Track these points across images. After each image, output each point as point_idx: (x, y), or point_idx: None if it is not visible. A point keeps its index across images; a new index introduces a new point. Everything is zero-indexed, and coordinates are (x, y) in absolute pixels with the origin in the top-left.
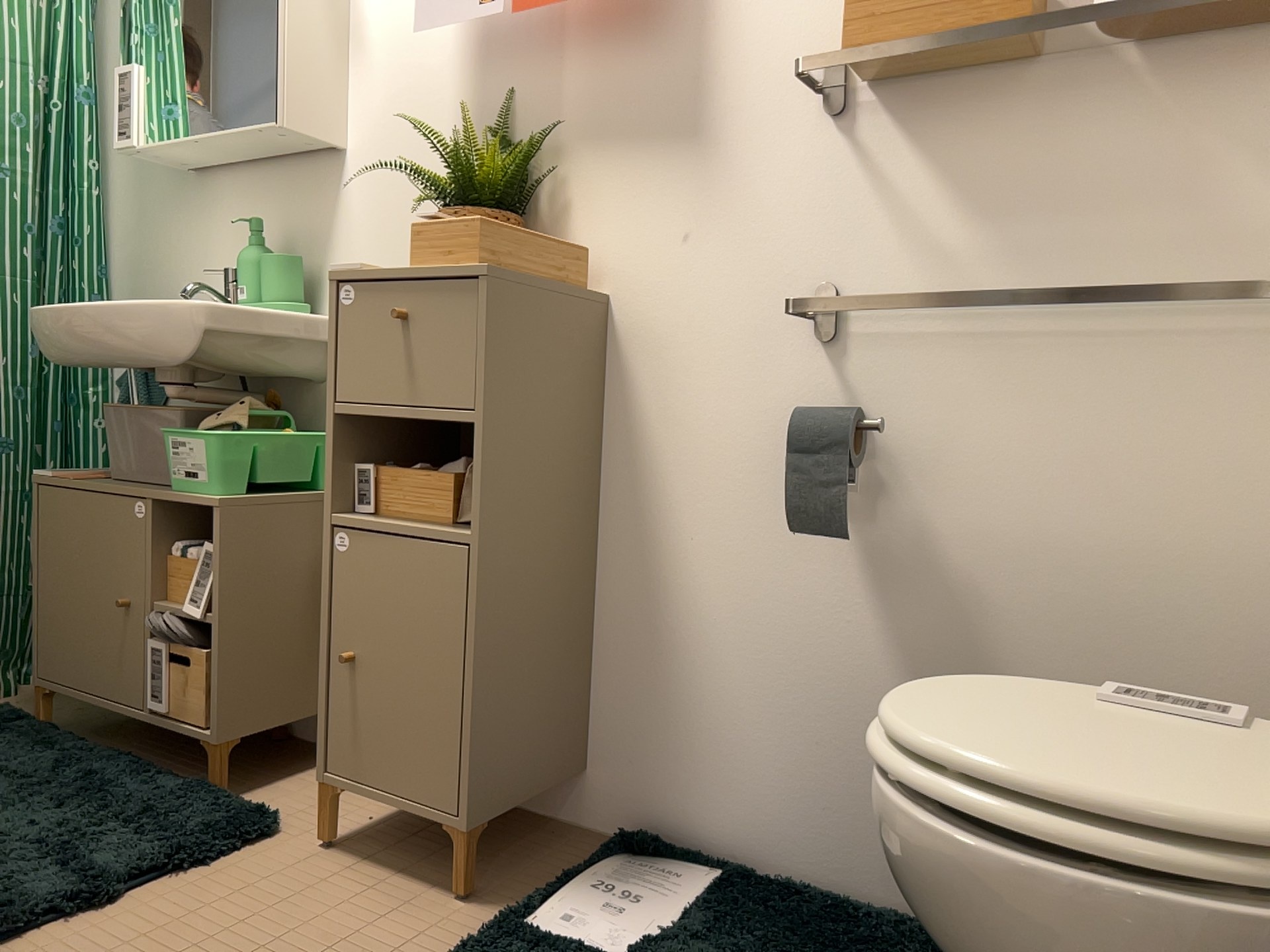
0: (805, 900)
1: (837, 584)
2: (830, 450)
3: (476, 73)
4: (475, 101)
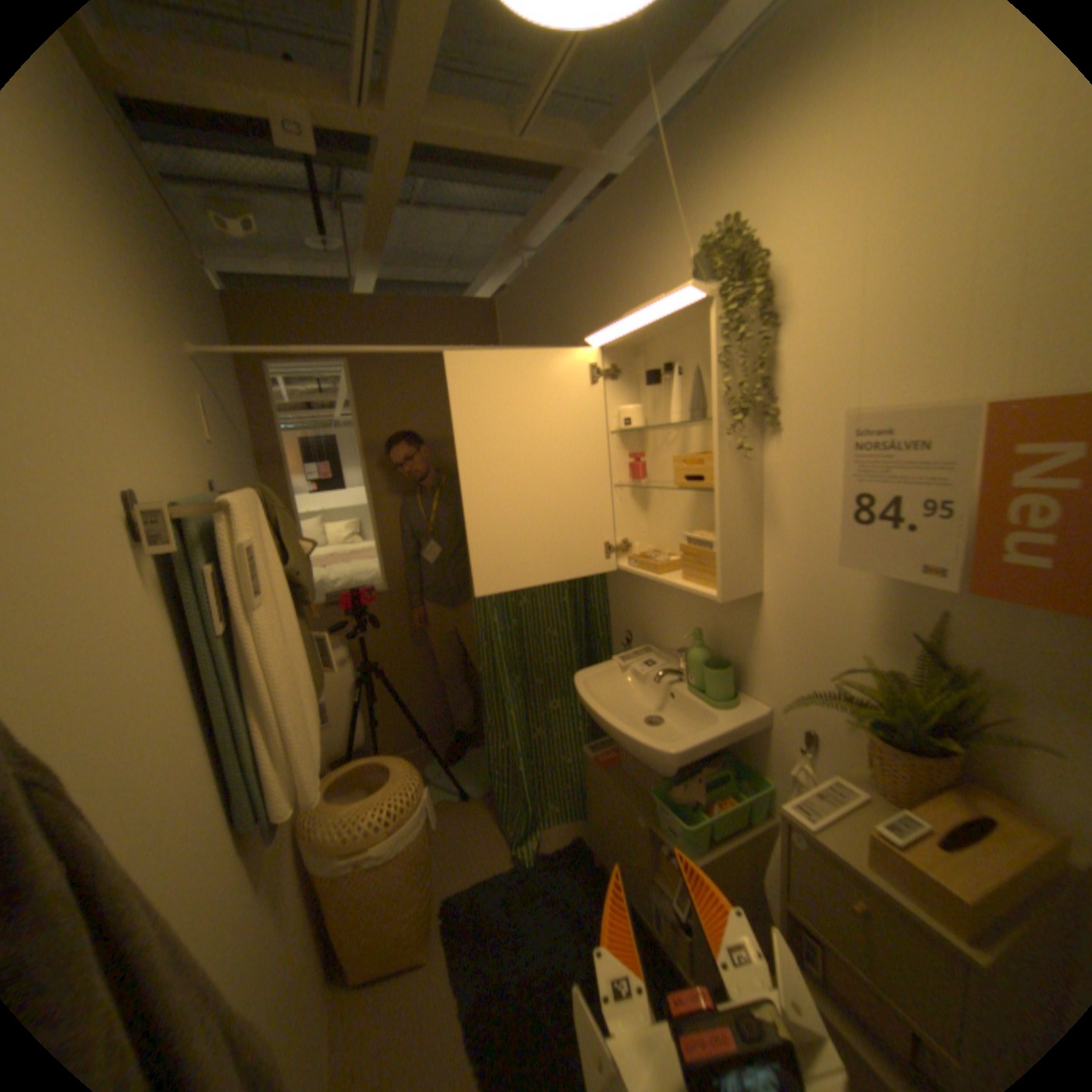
0: None
1: None
2: None
3: (901, 581)
4: (900, 604)
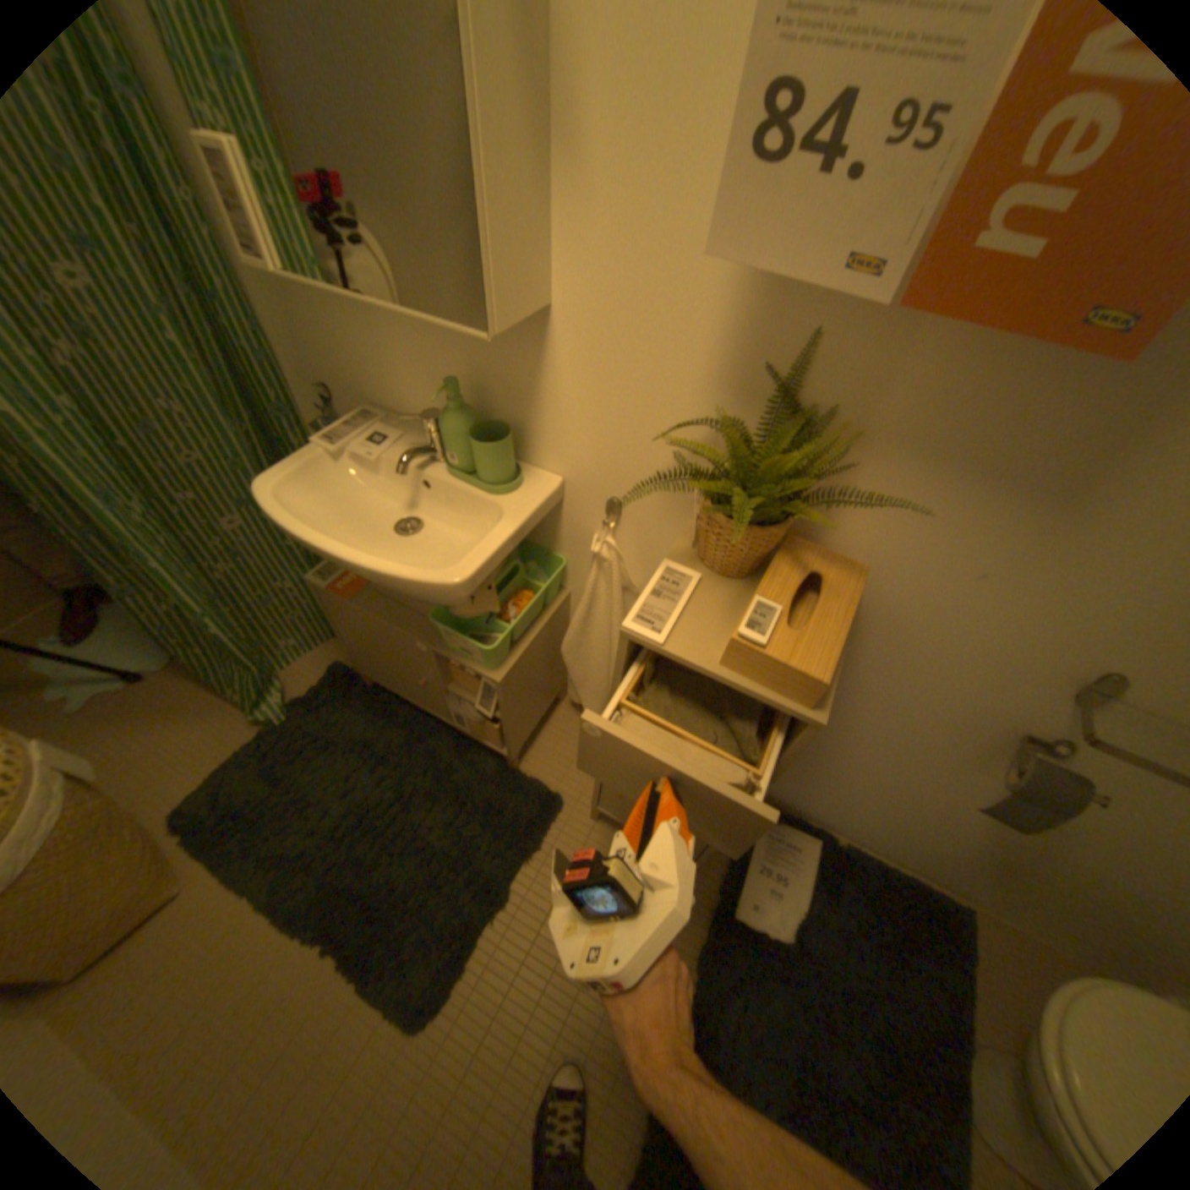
0: (875, 877)
1: (975, 791)
2: (1055, 811)
3: (768, 278)
4: (757, 319)
